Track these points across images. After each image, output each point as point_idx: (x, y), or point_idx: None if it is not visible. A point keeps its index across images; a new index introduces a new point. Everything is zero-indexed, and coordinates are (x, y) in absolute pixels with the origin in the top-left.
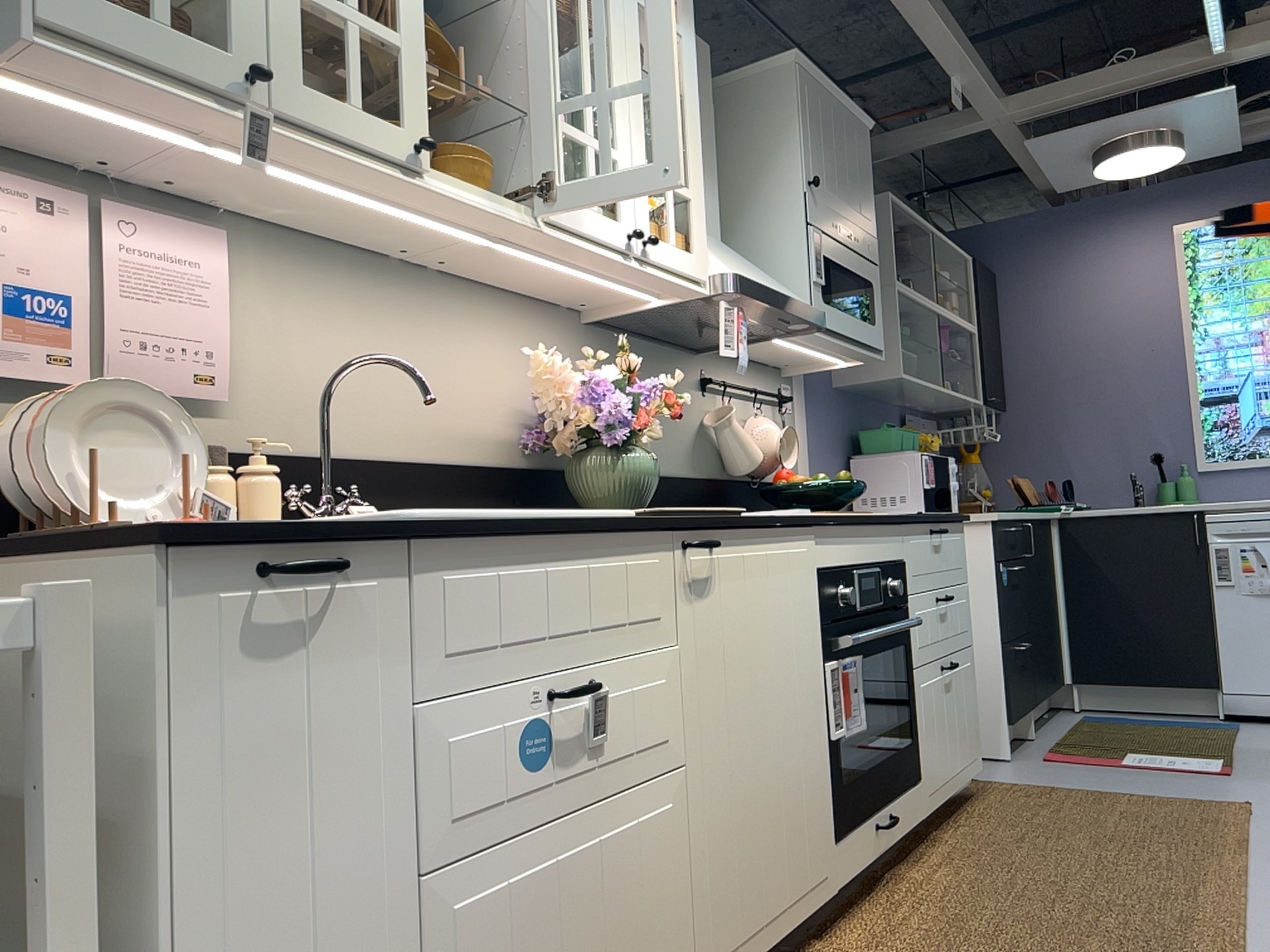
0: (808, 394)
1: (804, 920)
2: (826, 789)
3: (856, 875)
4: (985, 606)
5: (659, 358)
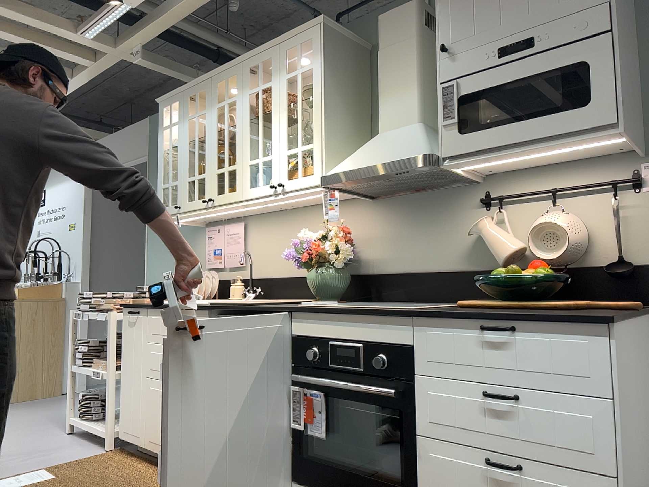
0: None
1: None
2: (285, 449)
3: None
4: None
5: (432, 199)
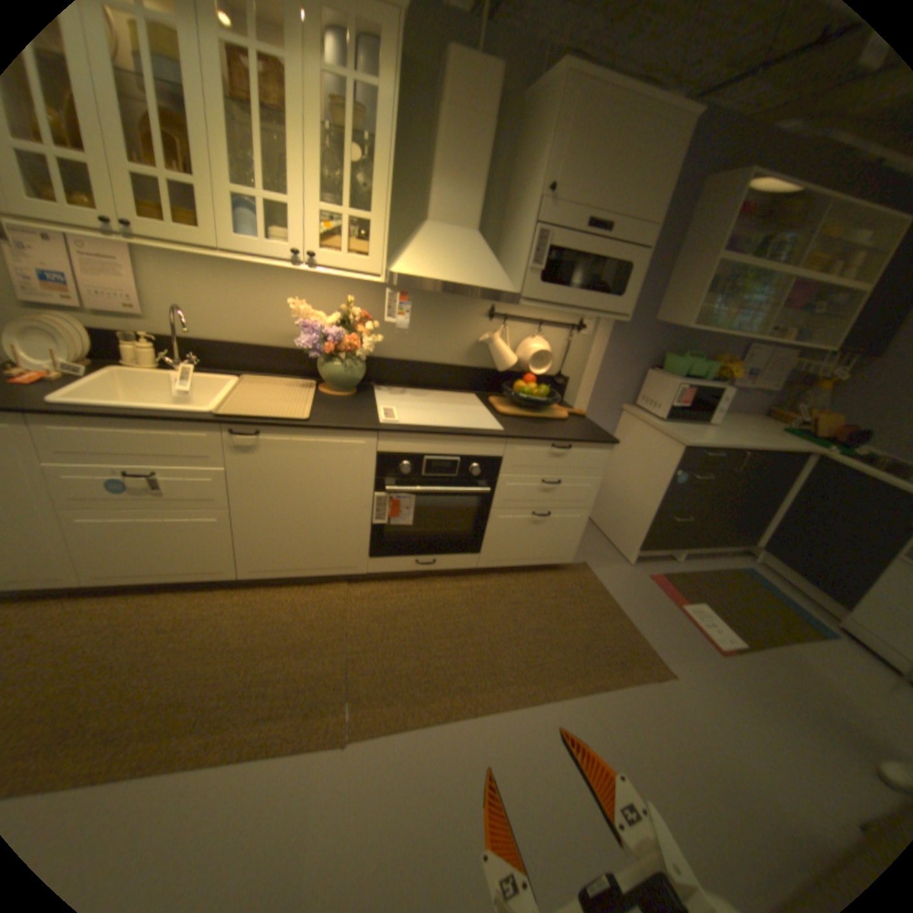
0: (613, 323)
1: (331, 574)
2: (362, 538)
3: (388, 571)
4: (658, 488)
5: (445, 298)
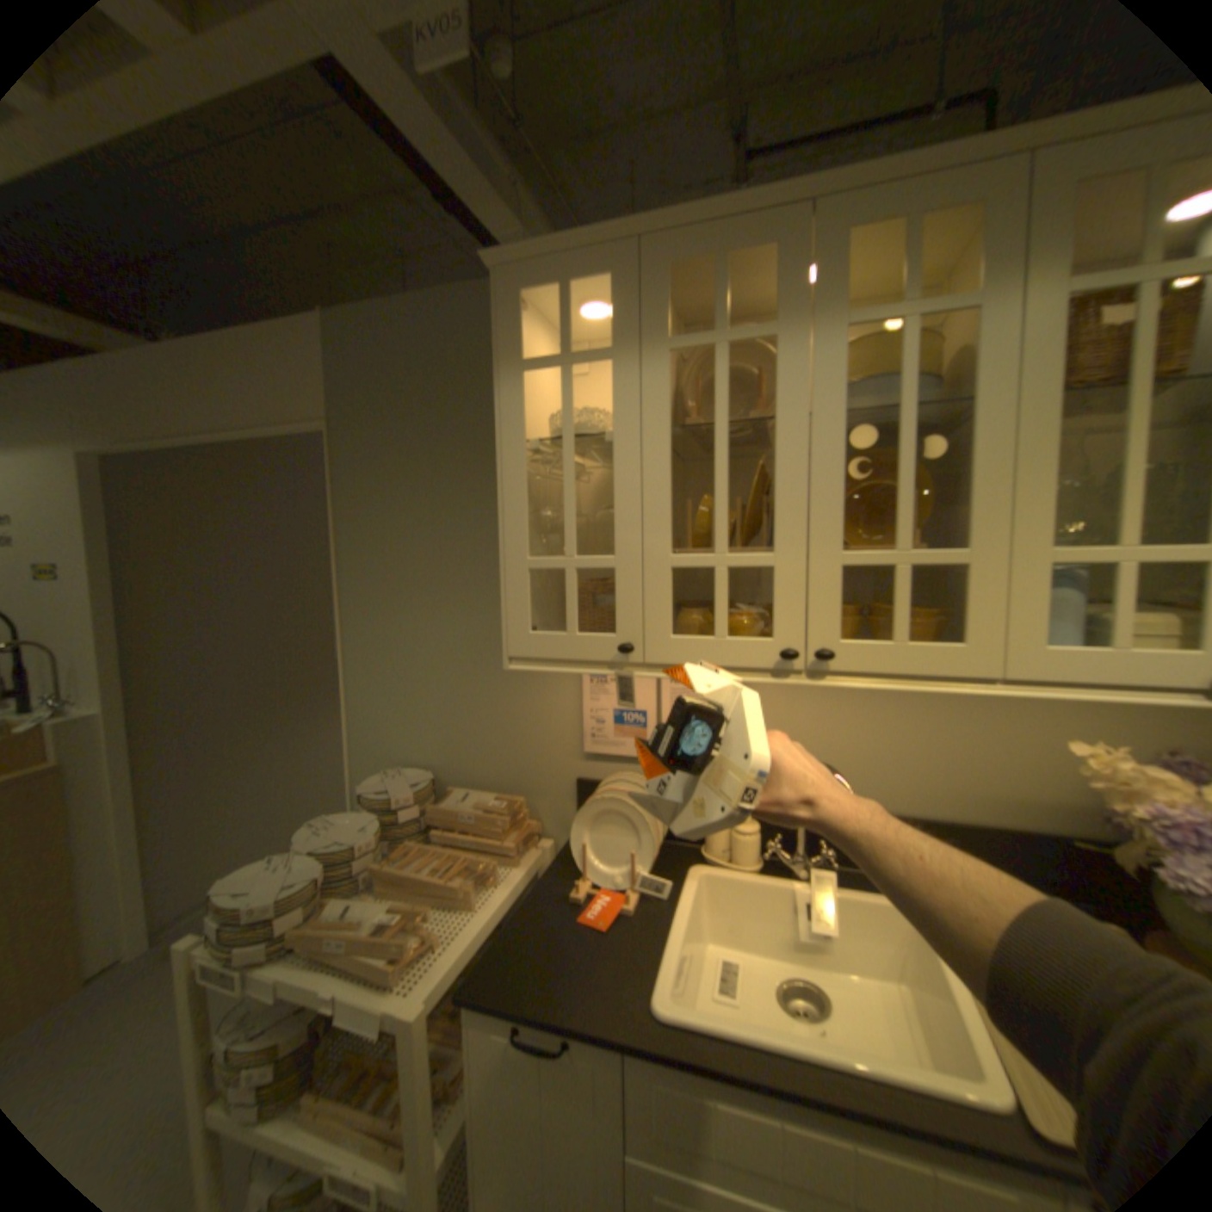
0: None
1: None
2: None
3: None
4: None
5: None
